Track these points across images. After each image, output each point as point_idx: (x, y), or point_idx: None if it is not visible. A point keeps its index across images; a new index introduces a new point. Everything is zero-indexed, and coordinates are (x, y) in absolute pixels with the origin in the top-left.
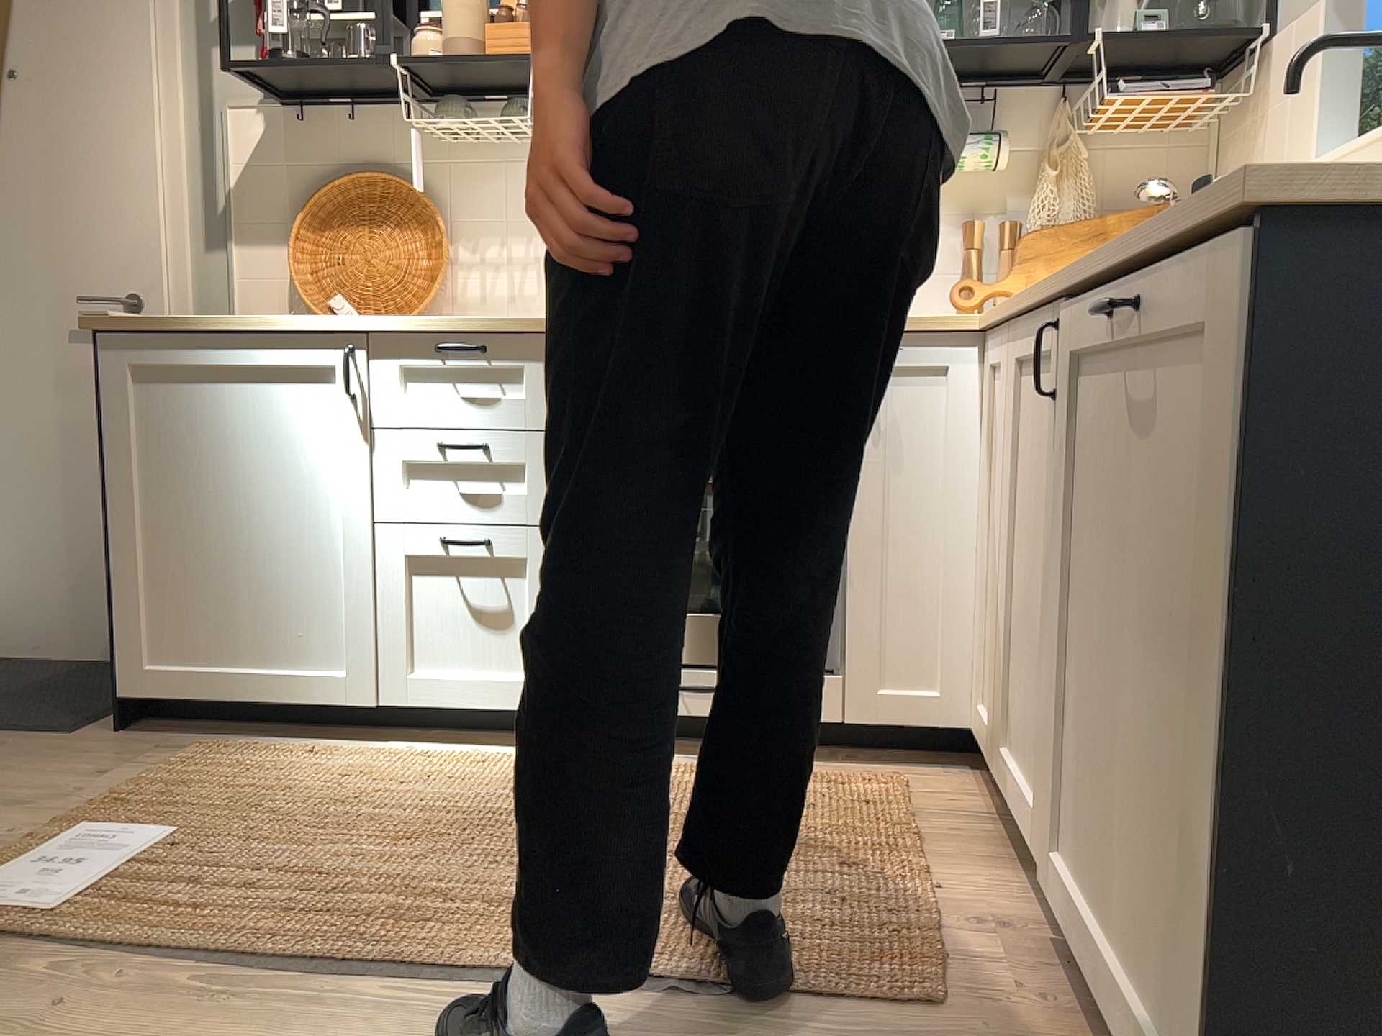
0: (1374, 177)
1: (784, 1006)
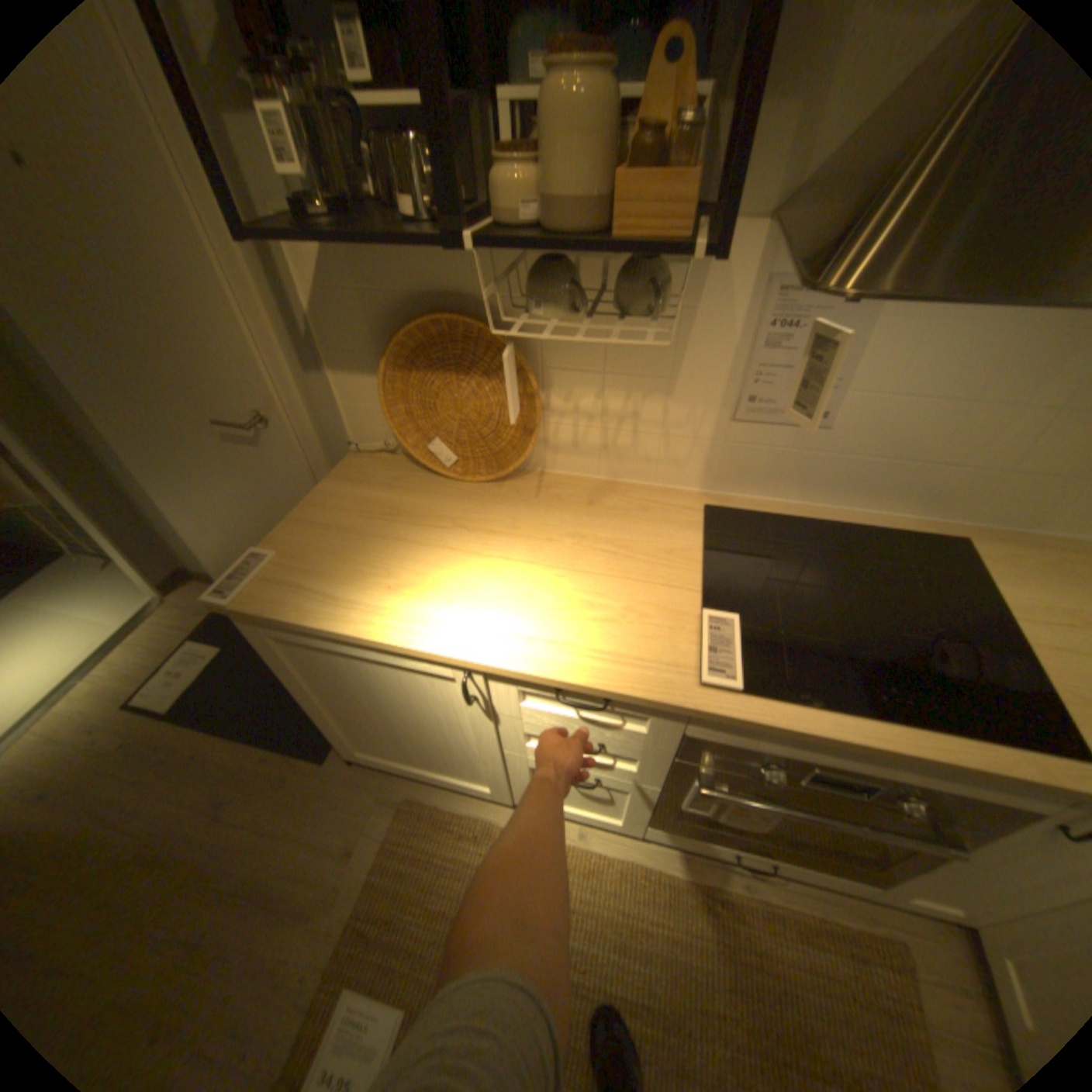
0: None
1: None
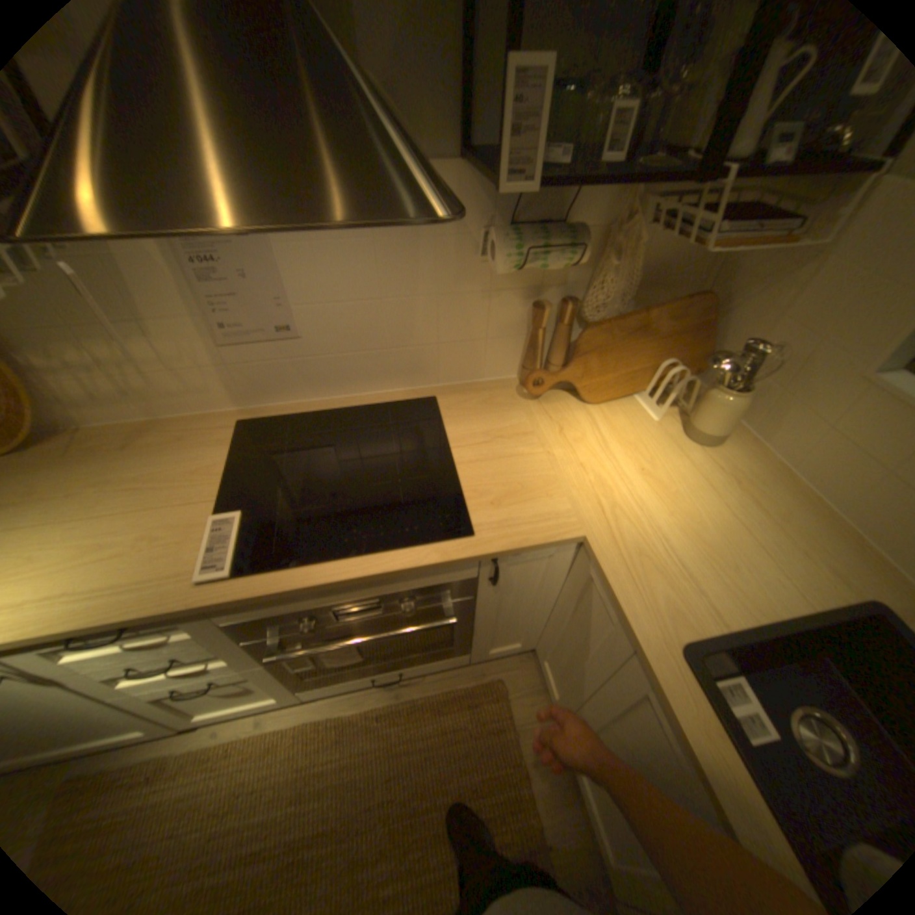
0: None
1: None
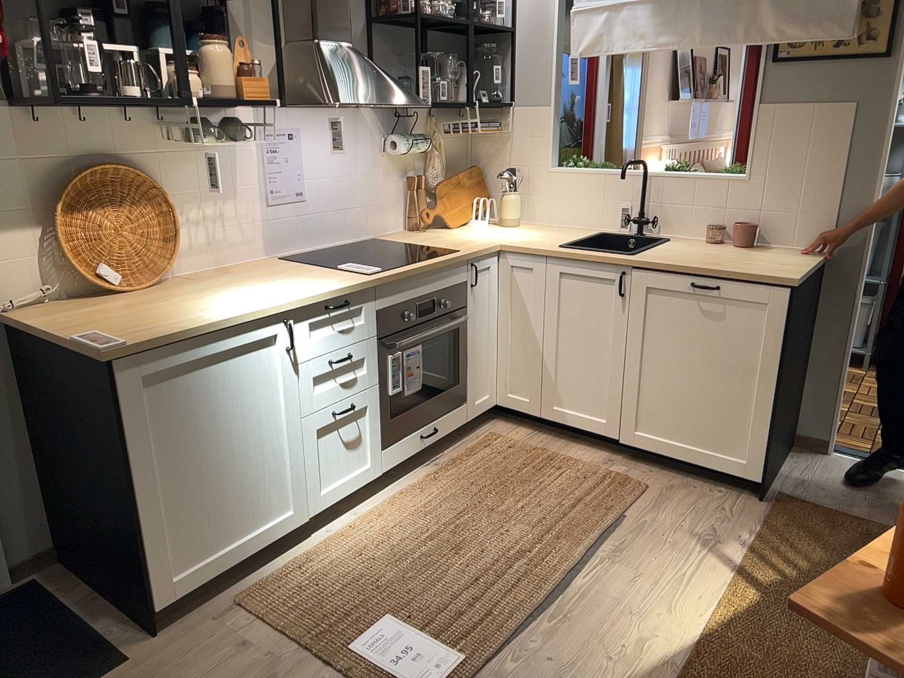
0: (802, 276)
1: (632, 508)
